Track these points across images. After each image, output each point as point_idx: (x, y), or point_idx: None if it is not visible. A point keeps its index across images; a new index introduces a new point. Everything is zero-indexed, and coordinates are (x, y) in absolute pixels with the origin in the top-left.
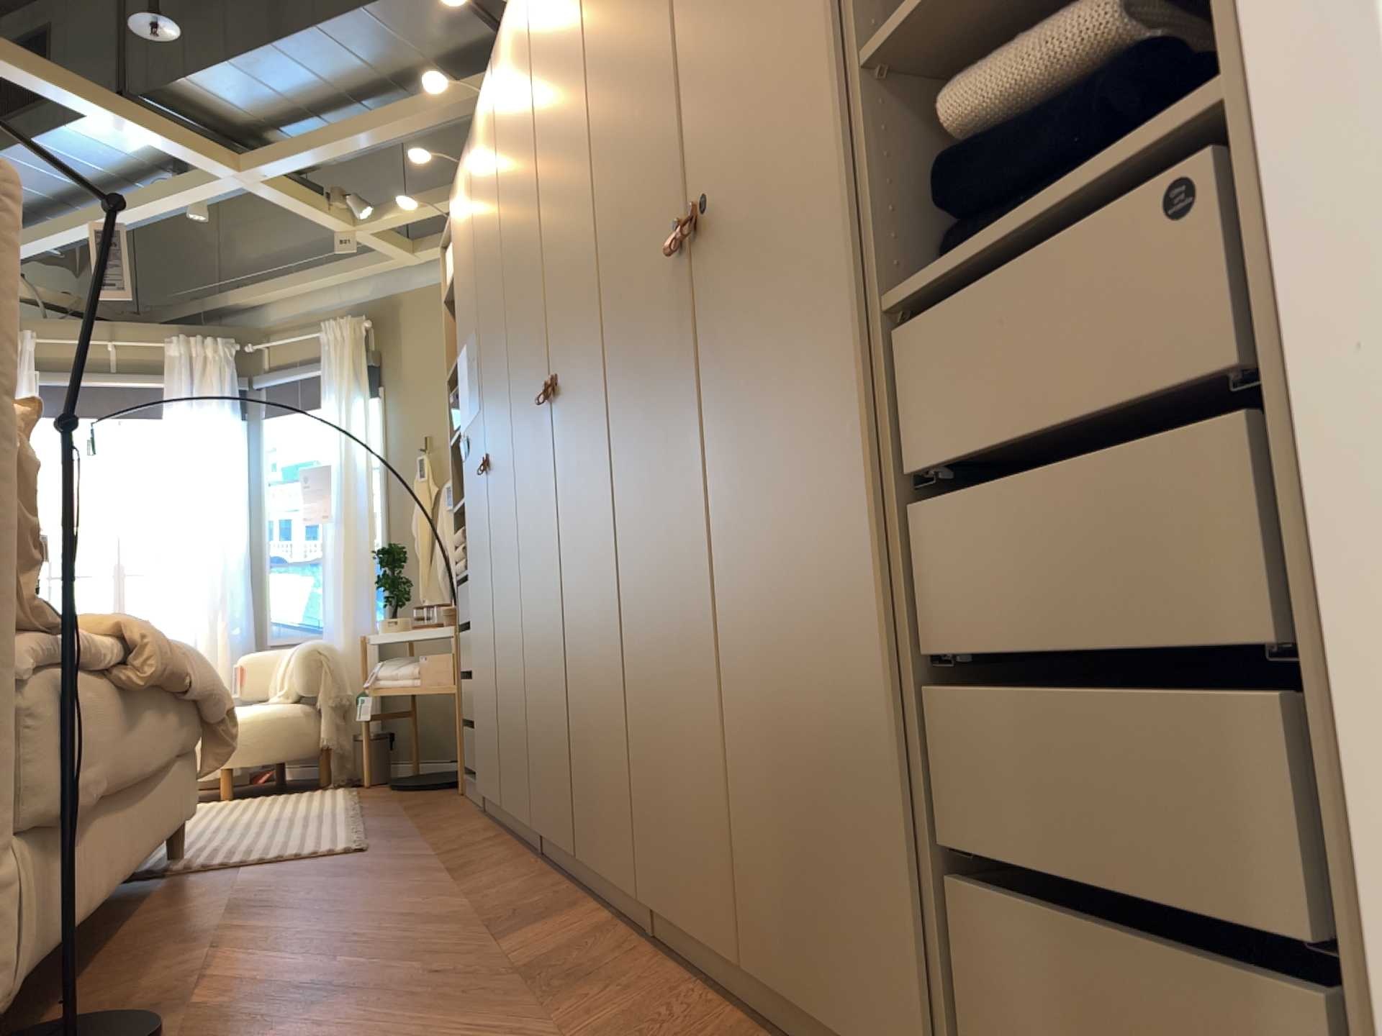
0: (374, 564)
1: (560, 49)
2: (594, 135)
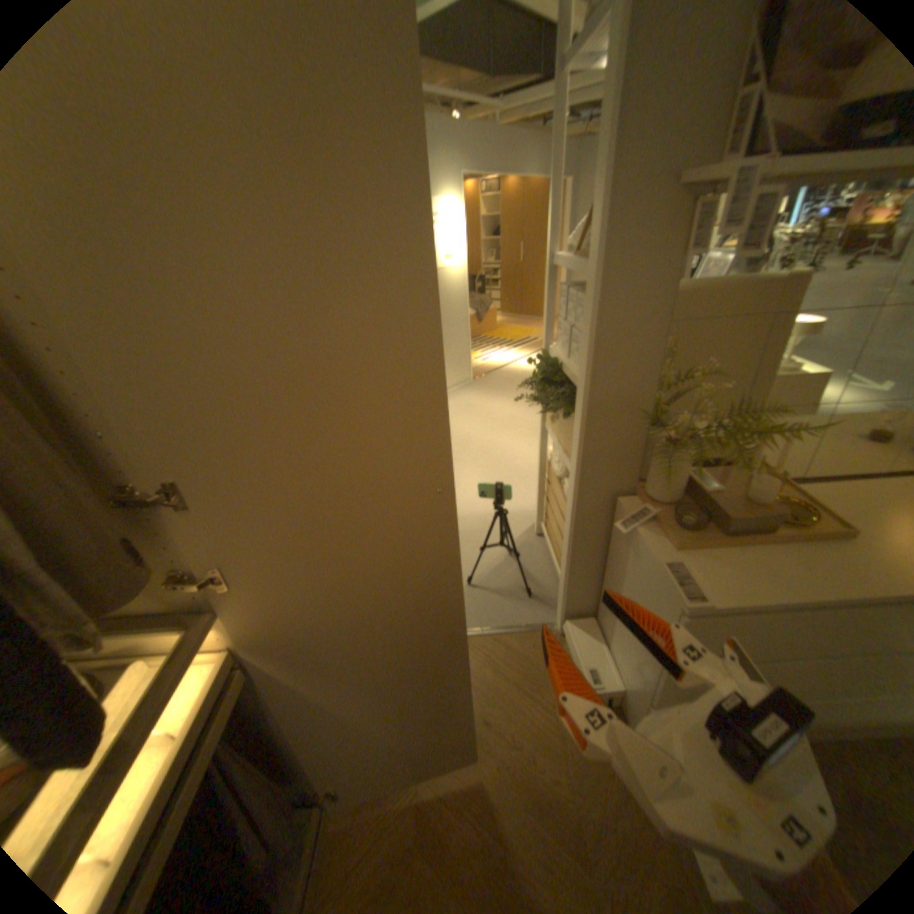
0: None
1: None
2: None
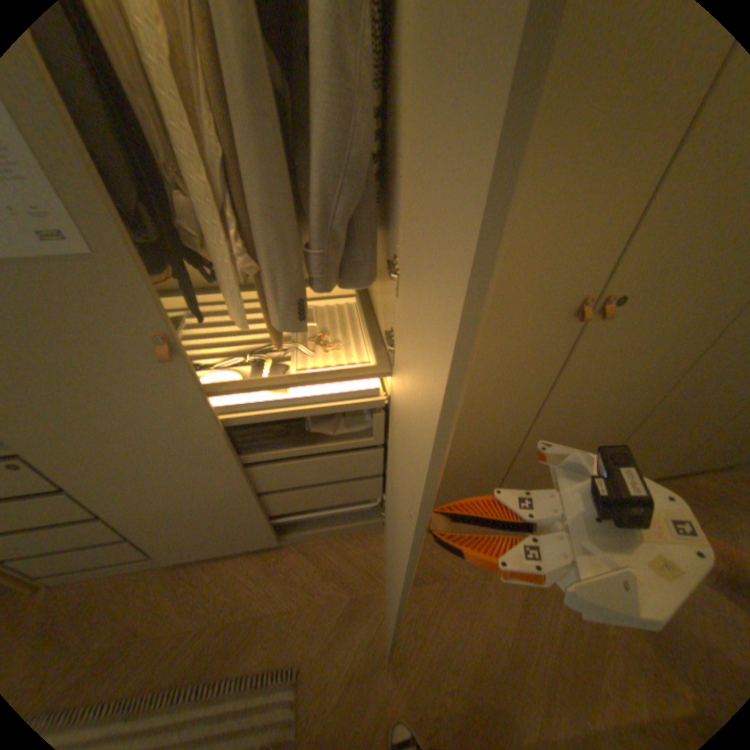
0: None
1: None
2: None
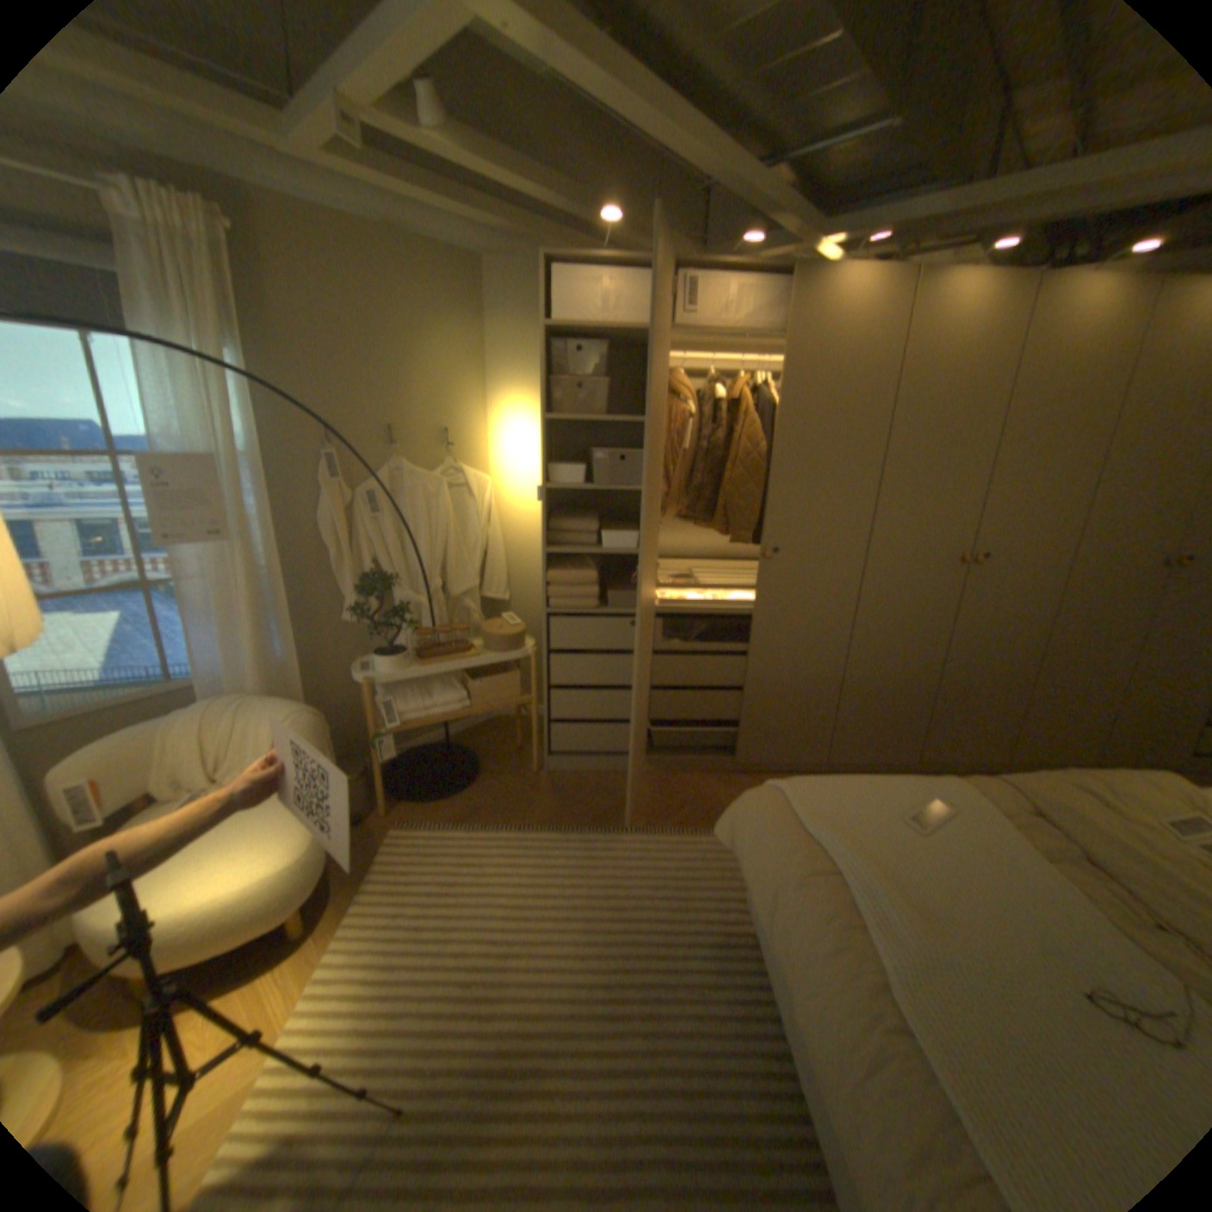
0: (259, 588)
1: (1076, 379)
2: (1106, 465)
